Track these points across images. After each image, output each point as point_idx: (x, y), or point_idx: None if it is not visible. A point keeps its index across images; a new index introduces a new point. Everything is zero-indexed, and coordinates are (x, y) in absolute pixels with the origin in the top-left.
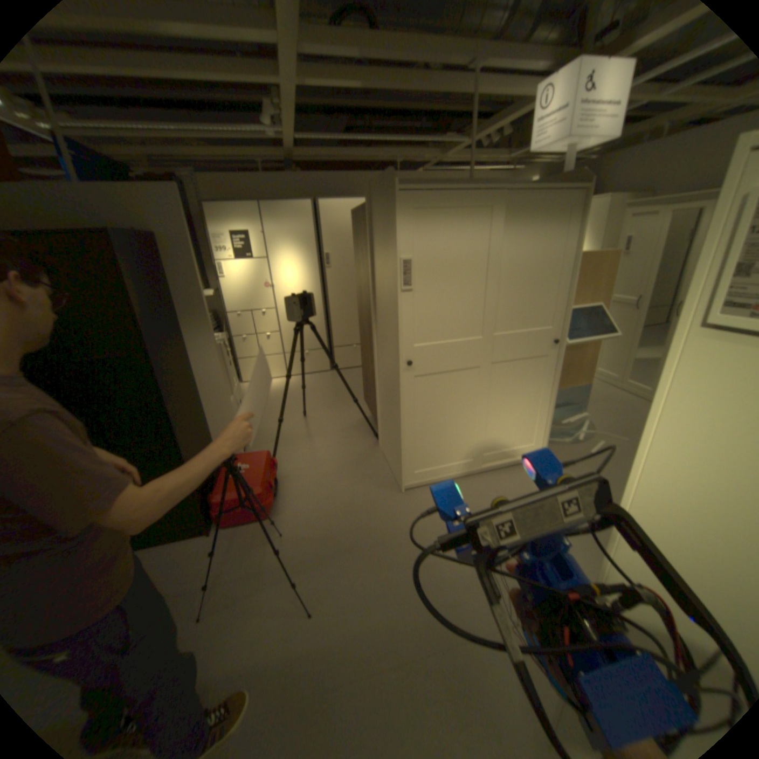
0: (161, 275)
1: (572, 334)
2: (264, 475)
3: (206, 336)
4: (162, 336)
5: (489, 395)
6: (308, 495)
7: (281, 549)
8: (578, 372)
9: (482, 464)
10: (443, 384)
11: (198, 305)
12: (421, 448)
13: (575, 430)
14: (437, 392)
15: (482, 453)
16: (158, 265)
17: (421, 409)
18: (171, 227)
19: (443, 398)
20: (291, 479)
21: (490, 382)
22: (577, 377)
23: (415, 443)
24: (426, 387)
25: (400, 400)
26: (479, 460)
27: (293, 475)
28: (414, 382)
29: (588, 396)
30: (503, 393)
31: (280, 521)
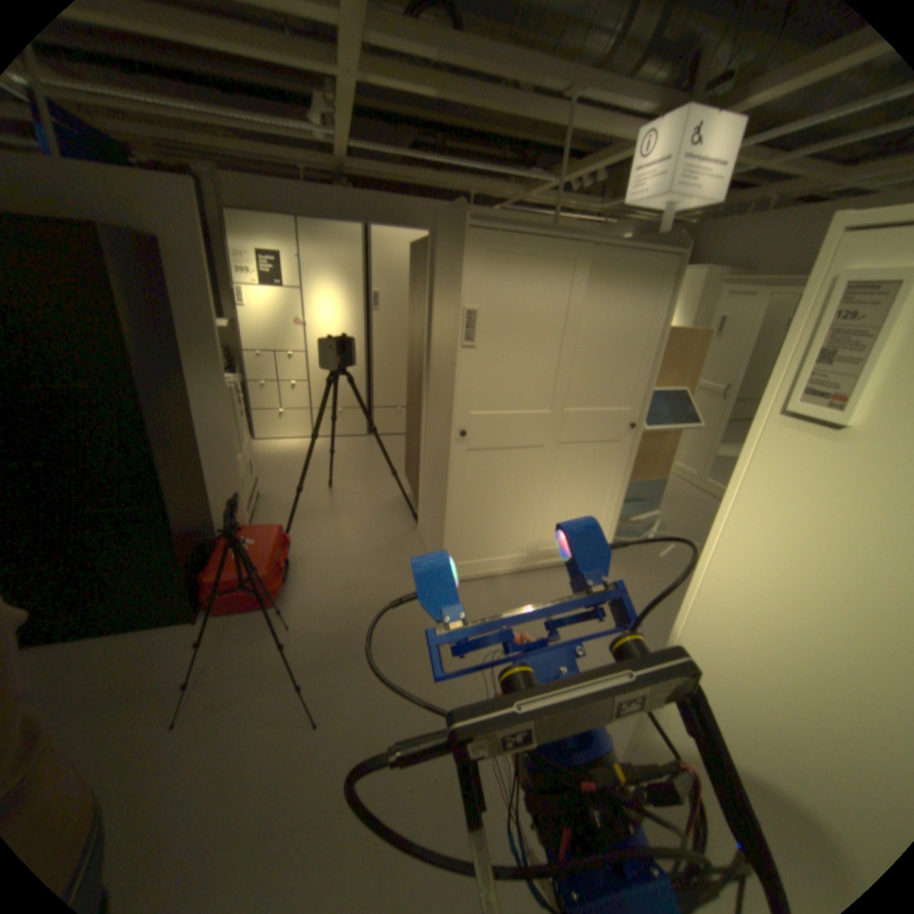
0: (163, 291)
1: (651, 419)
2: (273, 554)
3: (214, 376)
4: (157, 369)
5: (552, 480)
6: (326, 583)
7: (287, 645)
8: (653, 463)
9: (536, 560)
10: (500, 463)
11: (207, 336)
12: (468, 536)
13: (644, 529)
14: (493, 471)
15: (538, 547)
16: (160, 279)
17: (472, 490)
18: (182, 233)
19: (498, 479)
20: (306, 562)
21: (555, 465)
22: (652, 469)
23: (461, 530)
24: (480, 464)
25: (448, 476)
26: (534, 555)
27: (310, 557)
28: (467, 456)
29: (662, 492)
30: (568, 479)
31: (288, 611)
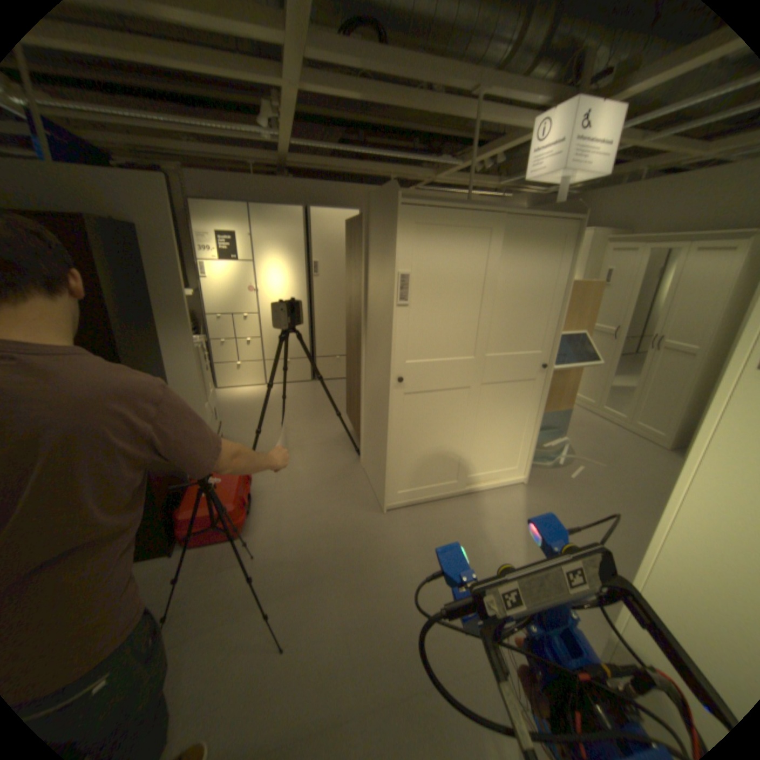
0: (140, 269)
1: (558, 359)
2: (238, 490)
3: (185, 338)
4: (136, 336)
5: (477, 416)
6: (284, 513)
7: (252, 573)
8: (560, 397)
9: (466, 486)
10: (432, 403)
11: (178, 305)
12: (406, 468)
13: (555, 454)
14: (426, 411)
15: (467, 474)
16: (138, 259)
17: (409, 427)
18: (156, 220)
19: (431, 417)
20: (266, 495)
21: (479, 403)
22: (559, 402)
23: (401, 463)
24: (415, 405)
25: (388, 417)
26: (464, 482)
27: (269, 491)
28: (404, 399)
29: (568, 421)
30: (491, 414)
31: (252, 541)
